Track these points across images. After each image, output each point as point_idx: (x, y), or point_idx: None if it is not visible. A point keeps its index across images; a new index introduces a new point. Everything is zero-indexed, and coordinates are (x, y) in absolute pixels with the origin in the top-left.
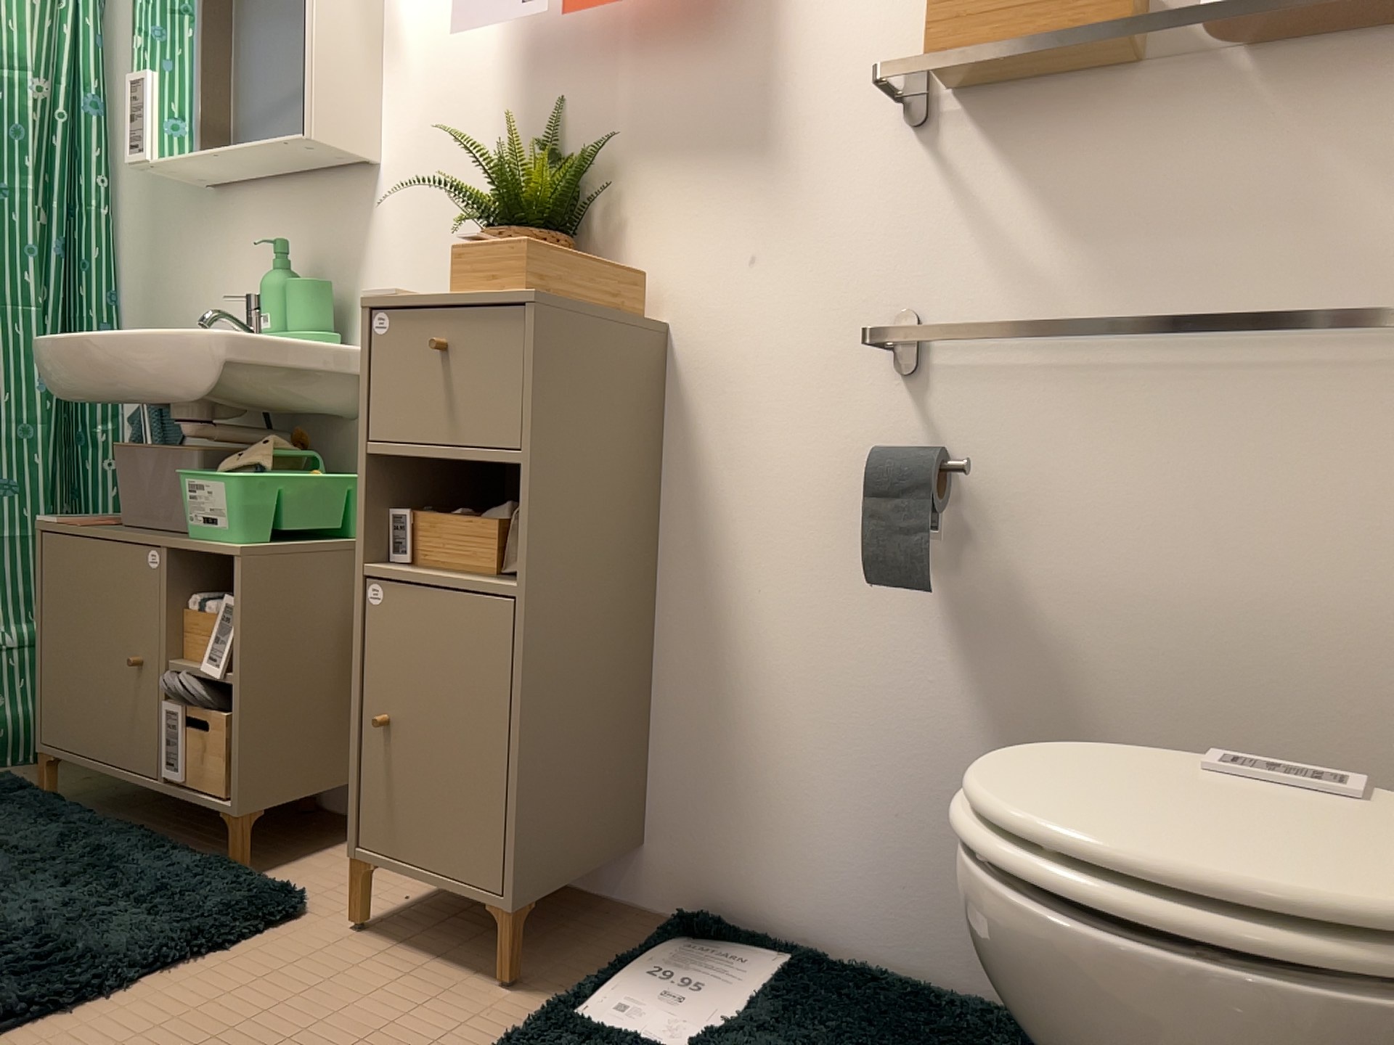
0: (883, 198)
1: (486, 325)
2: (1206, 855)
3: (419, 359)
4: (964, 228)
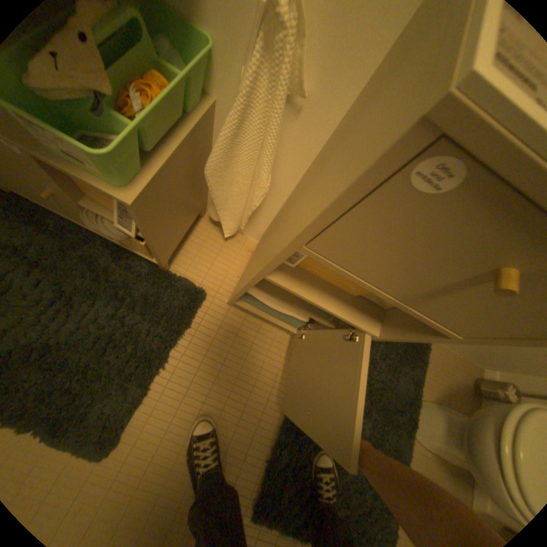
0: None
1: None
2: None
3: (458, 248)
4: None
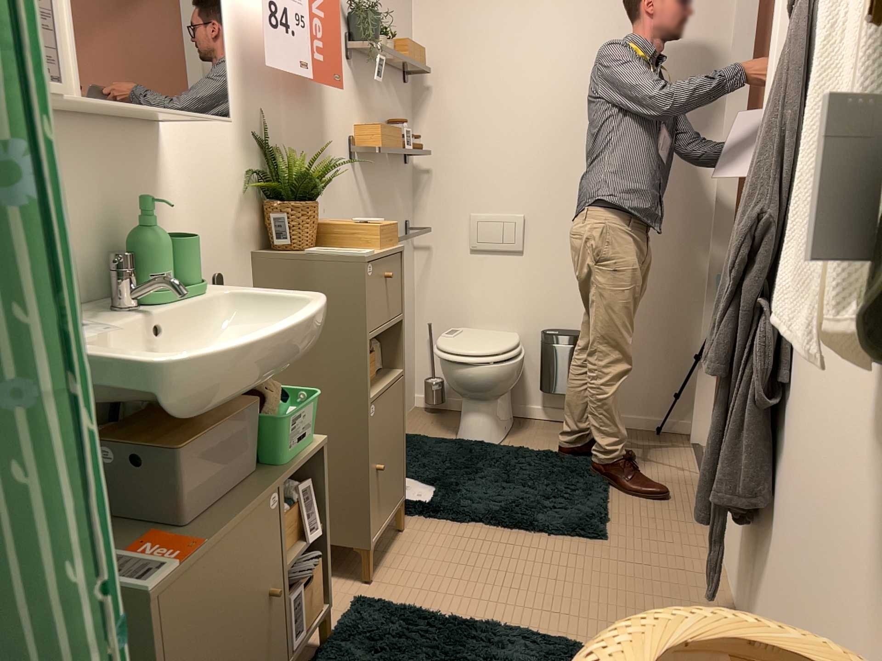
0: (351, 193)
1: (396, 264)
2: (509, 342)
3: (382, 284)
4: (363, 205)
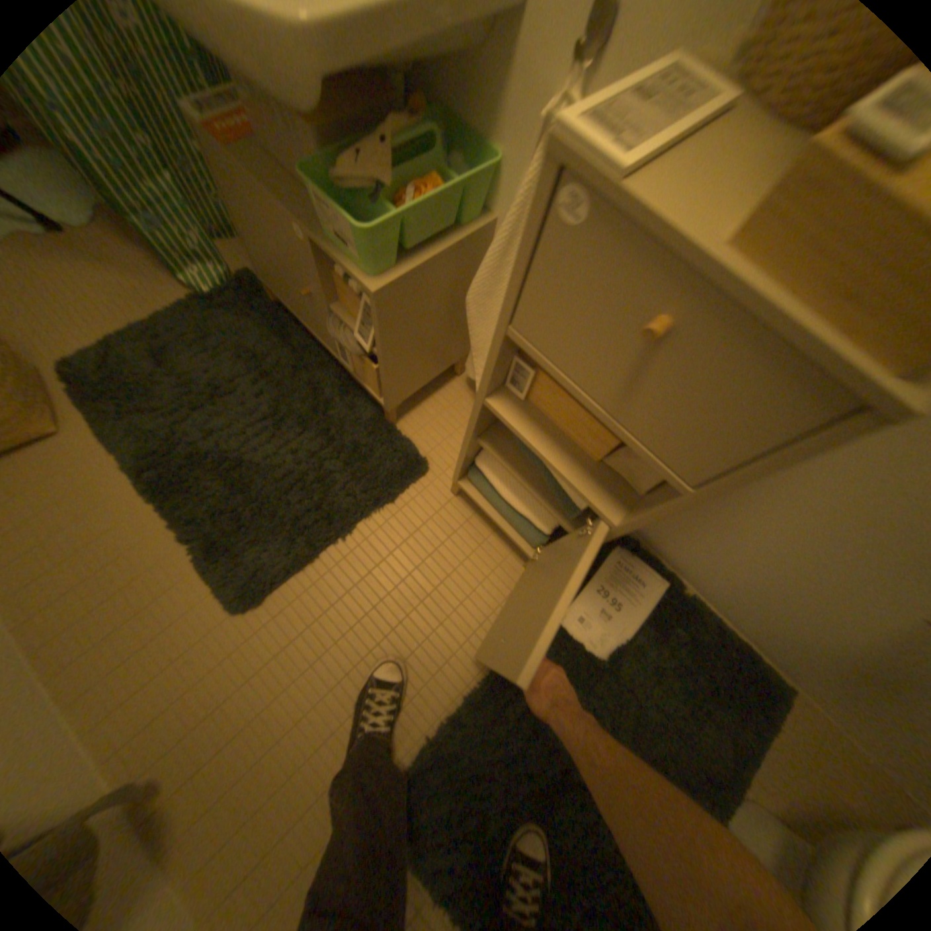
0: None
1: (772, 356)
2: None
3: (621, 301)
4: None
